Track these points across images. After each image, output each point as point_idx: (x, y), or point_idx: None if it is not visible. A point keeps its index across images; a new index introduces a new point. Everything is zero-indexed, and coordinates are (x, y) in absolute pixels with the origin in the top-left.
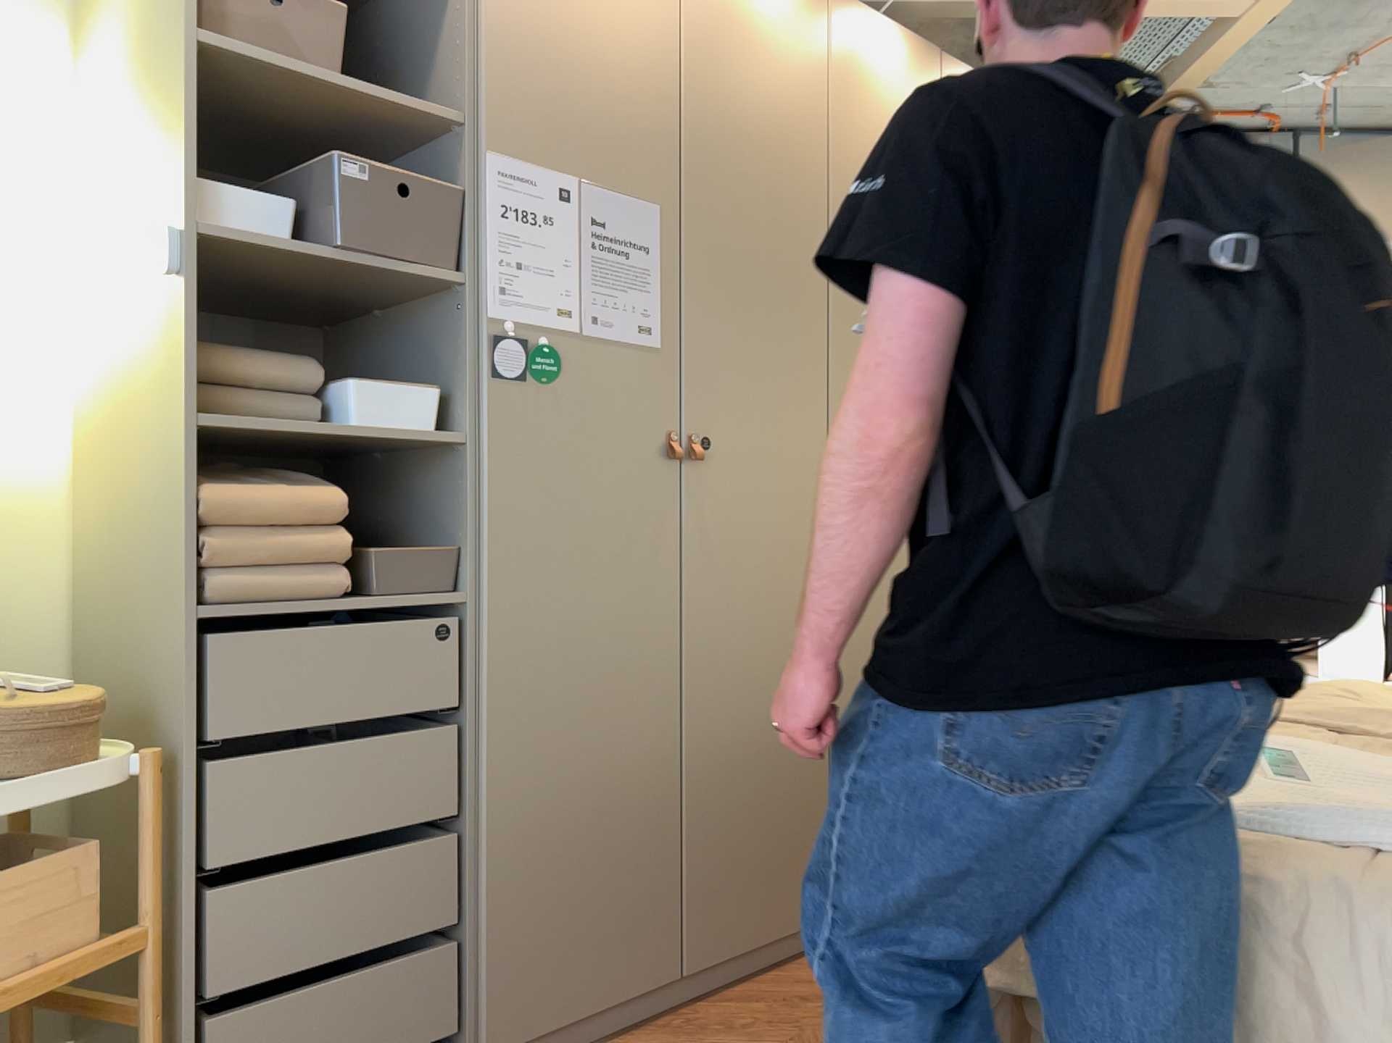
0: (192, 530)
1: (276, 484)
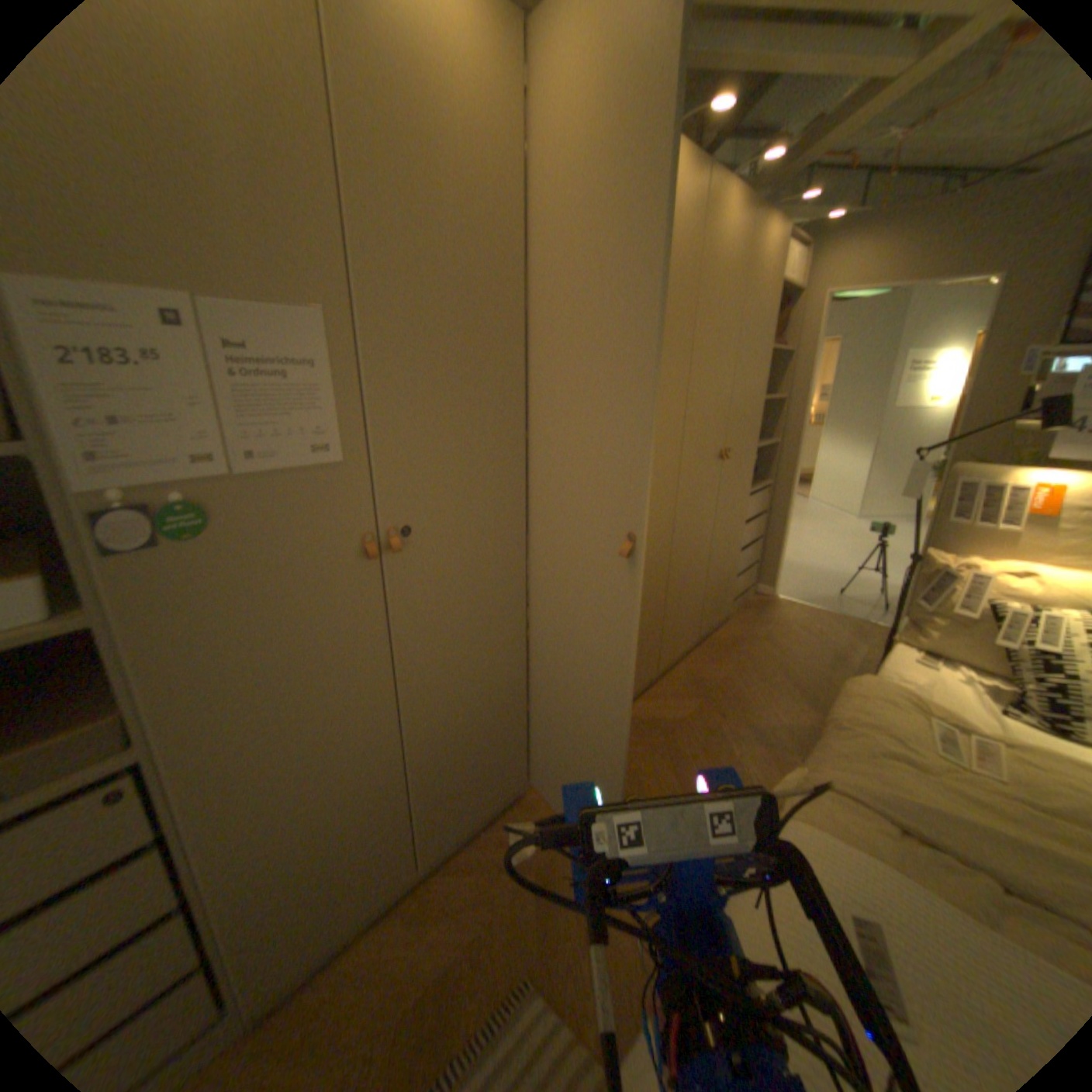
0: None
1: None
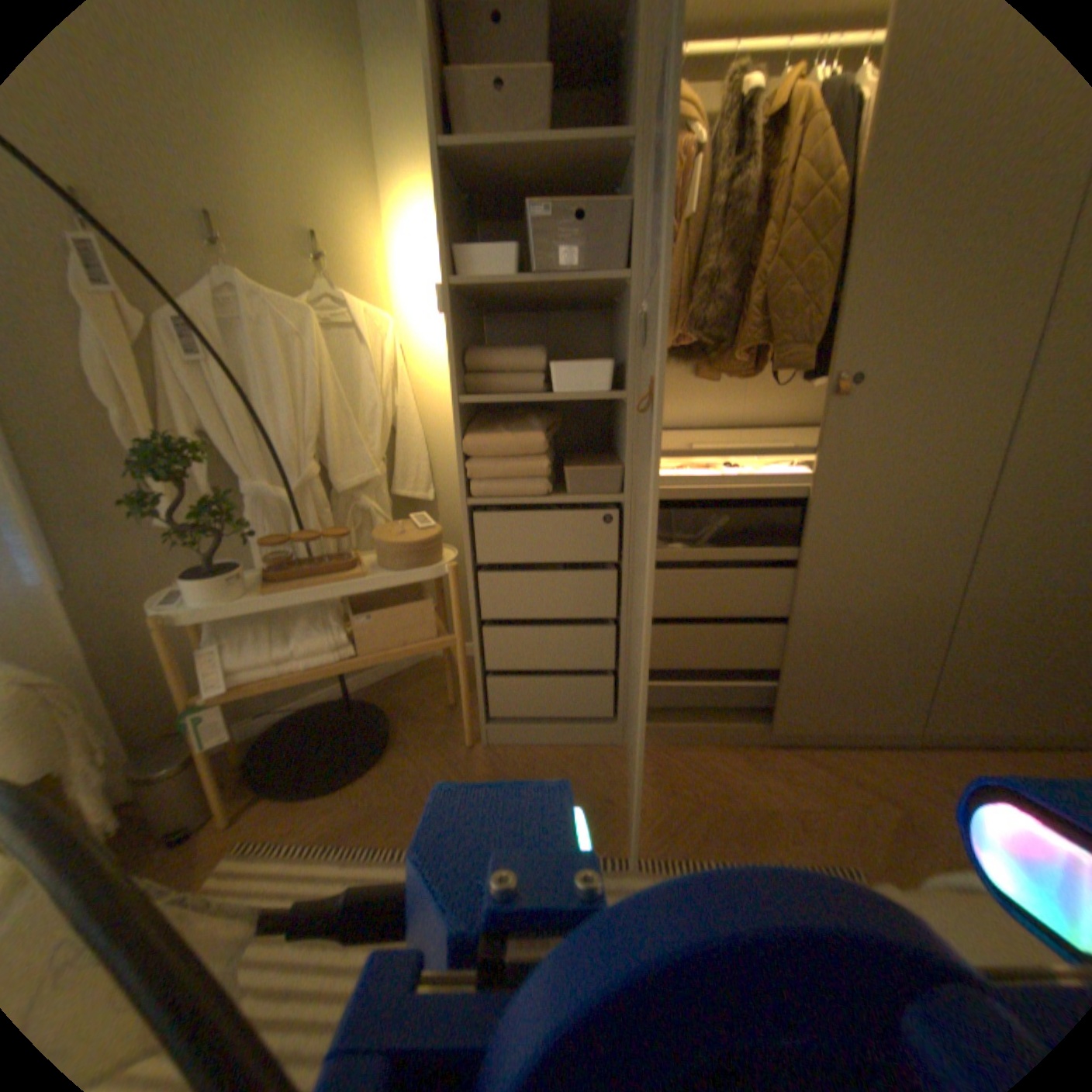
0: (462, 457)
1: (515, 427)
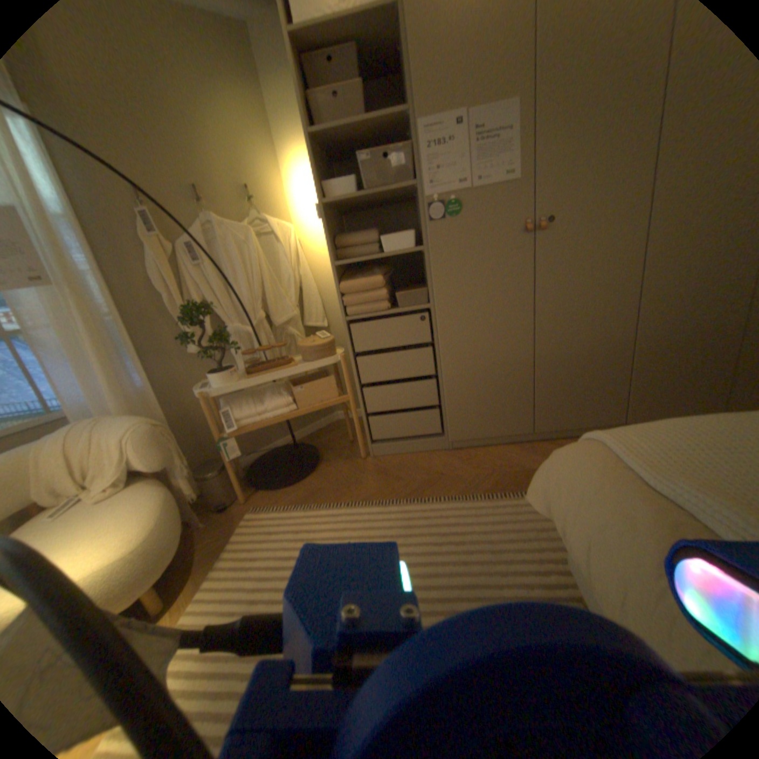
0: (340, 295)
1: (366, 275)
